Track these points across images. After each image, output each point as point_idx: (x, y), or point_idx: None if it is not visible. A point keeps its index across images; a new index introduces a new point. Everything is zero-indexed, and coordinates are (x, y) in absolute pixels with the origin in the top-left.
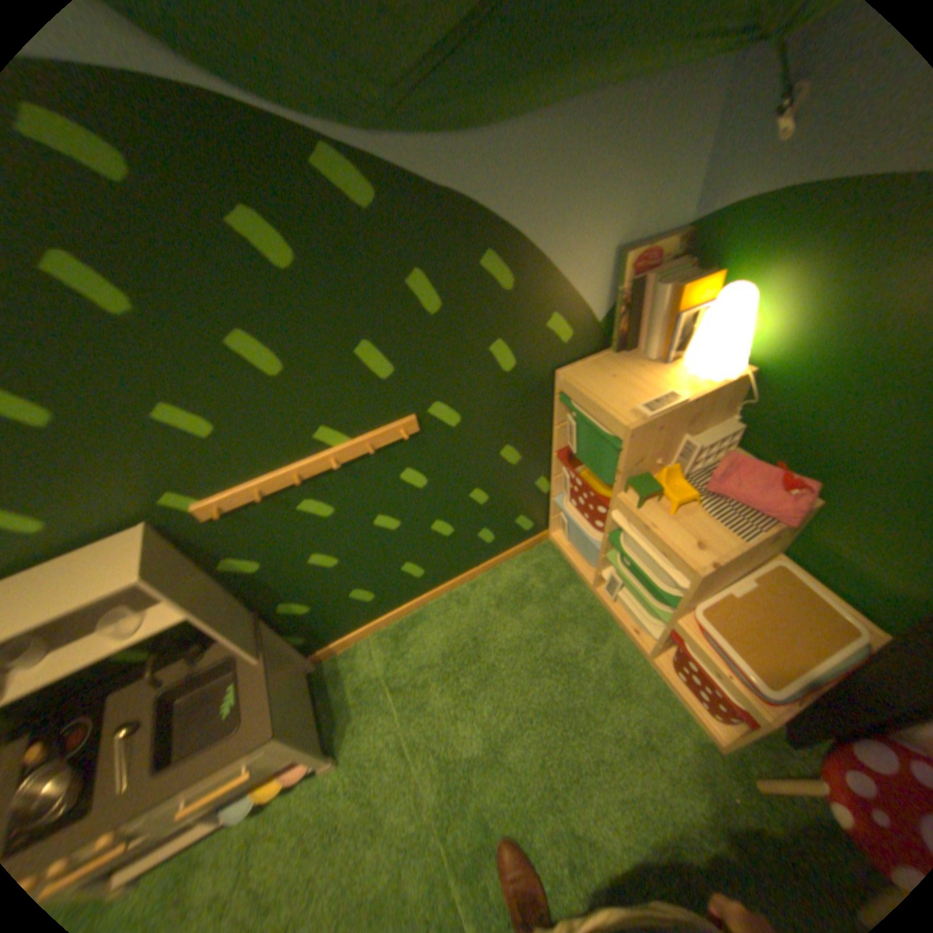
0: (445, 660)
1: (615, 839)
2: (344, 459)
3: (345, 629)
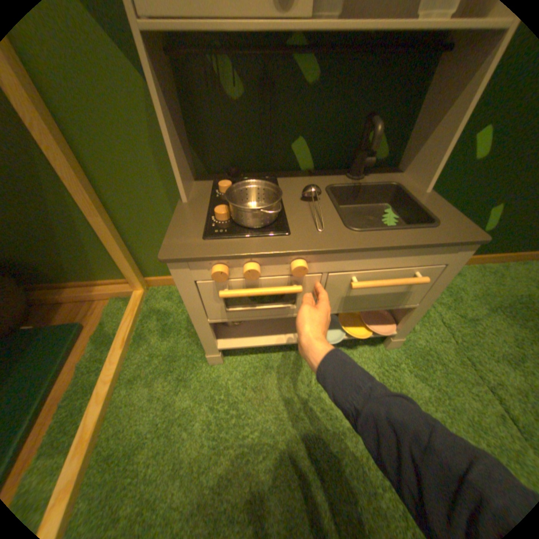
0: (492, 309)
1: None
2: None
3: None
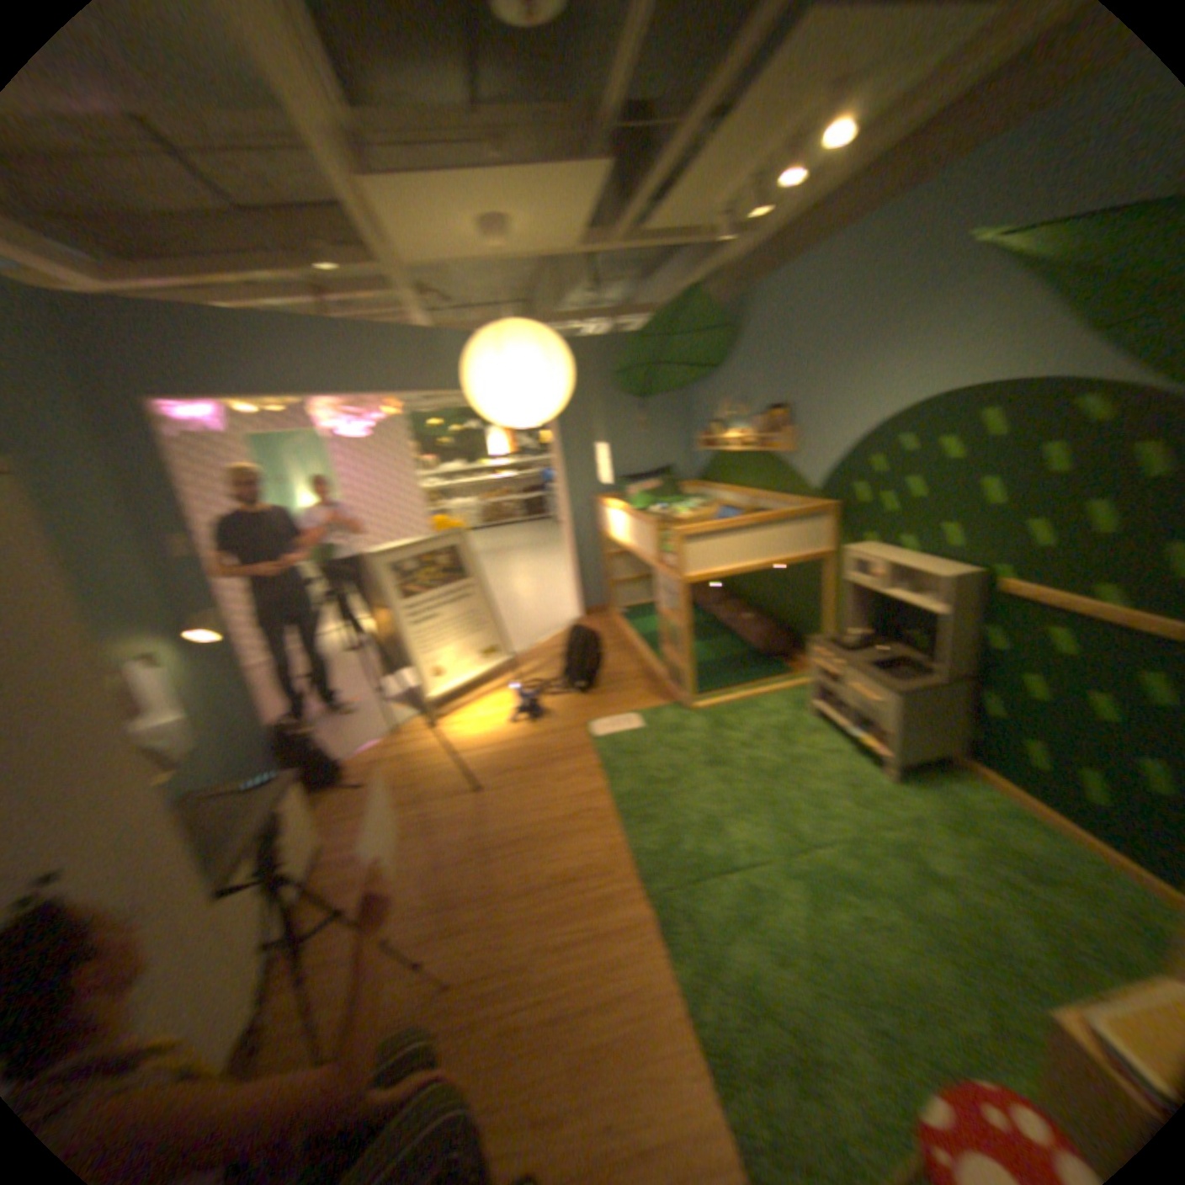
0: (1018, 857)
1: (900, 964)
2: (1104, 617)
3: (1005, 770)
